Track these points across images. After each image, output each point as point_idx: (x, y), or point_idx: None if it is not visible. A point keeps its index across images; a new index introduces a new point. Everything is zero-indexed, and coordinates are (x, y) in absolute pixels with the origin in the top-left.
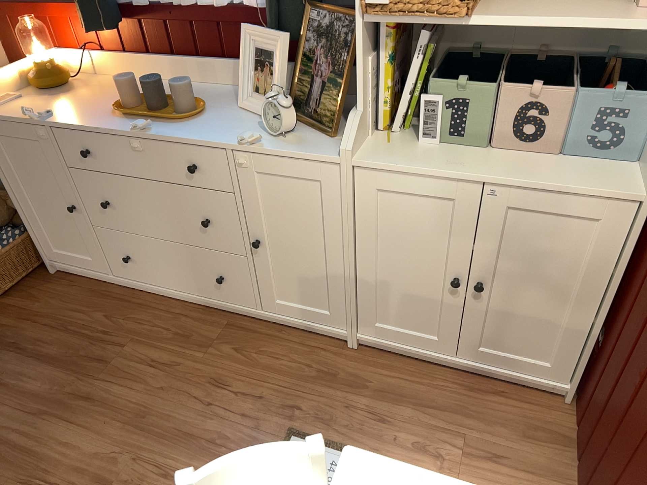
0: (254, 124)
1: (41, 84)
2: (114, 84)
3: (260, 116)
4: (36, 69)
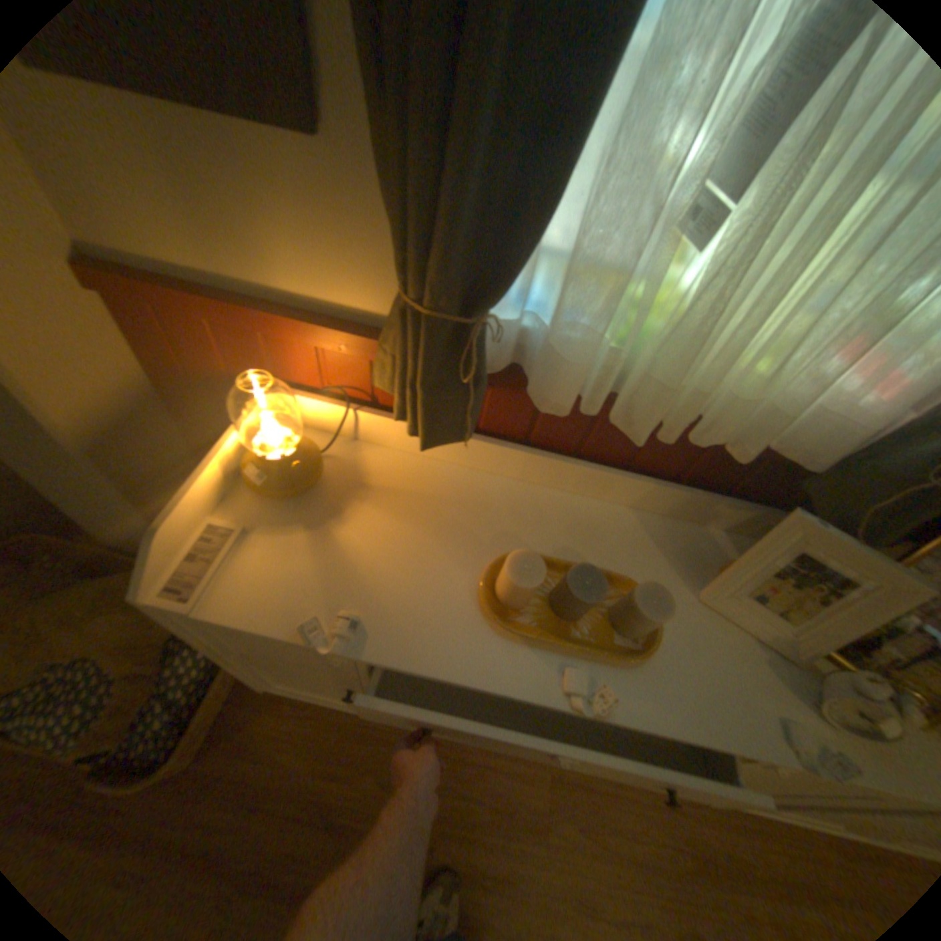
0: (765, 670)
1: (283, 498)
2: (414, 481)
3: (757, 642)
4: (269, 467)
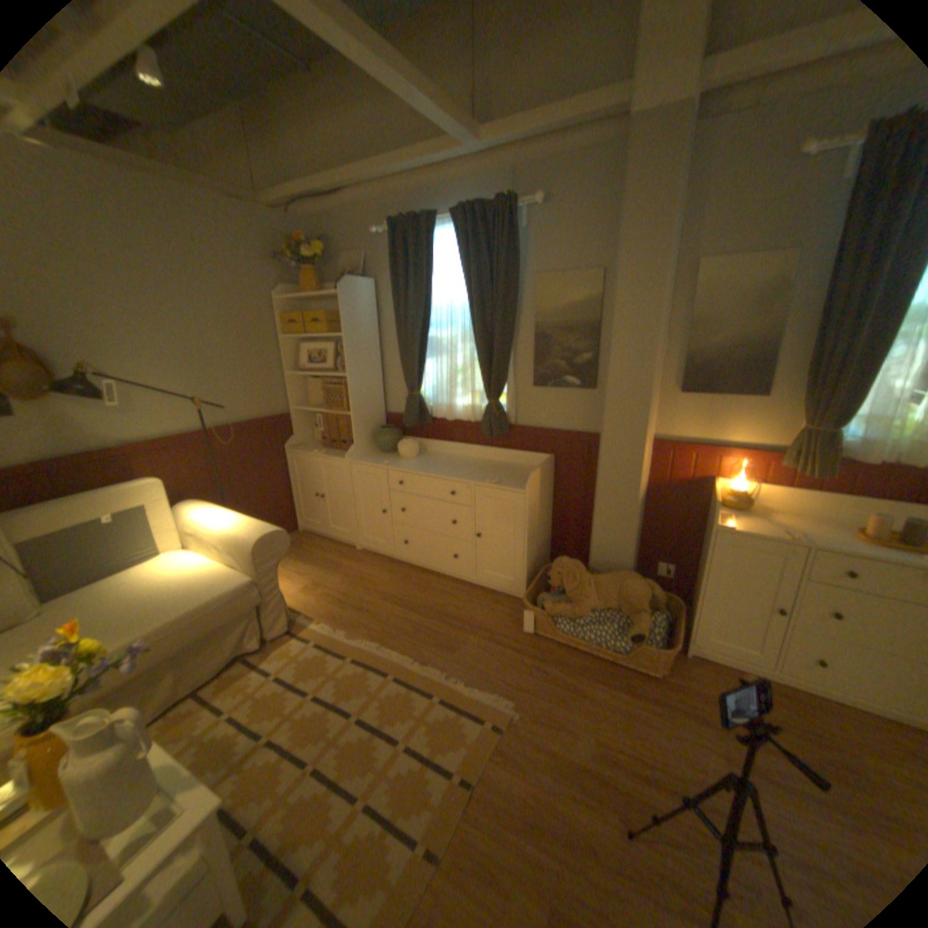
0: None
1: (743, 508)
2: (793, 512)
3: None
4: (737, 496)
